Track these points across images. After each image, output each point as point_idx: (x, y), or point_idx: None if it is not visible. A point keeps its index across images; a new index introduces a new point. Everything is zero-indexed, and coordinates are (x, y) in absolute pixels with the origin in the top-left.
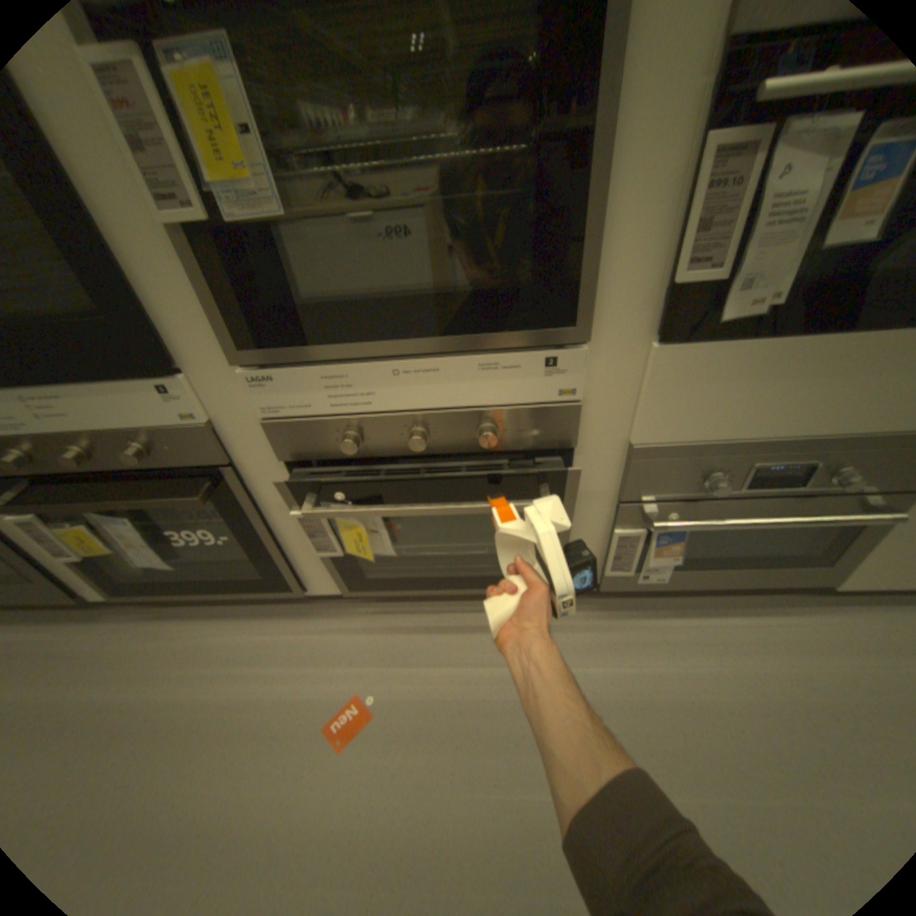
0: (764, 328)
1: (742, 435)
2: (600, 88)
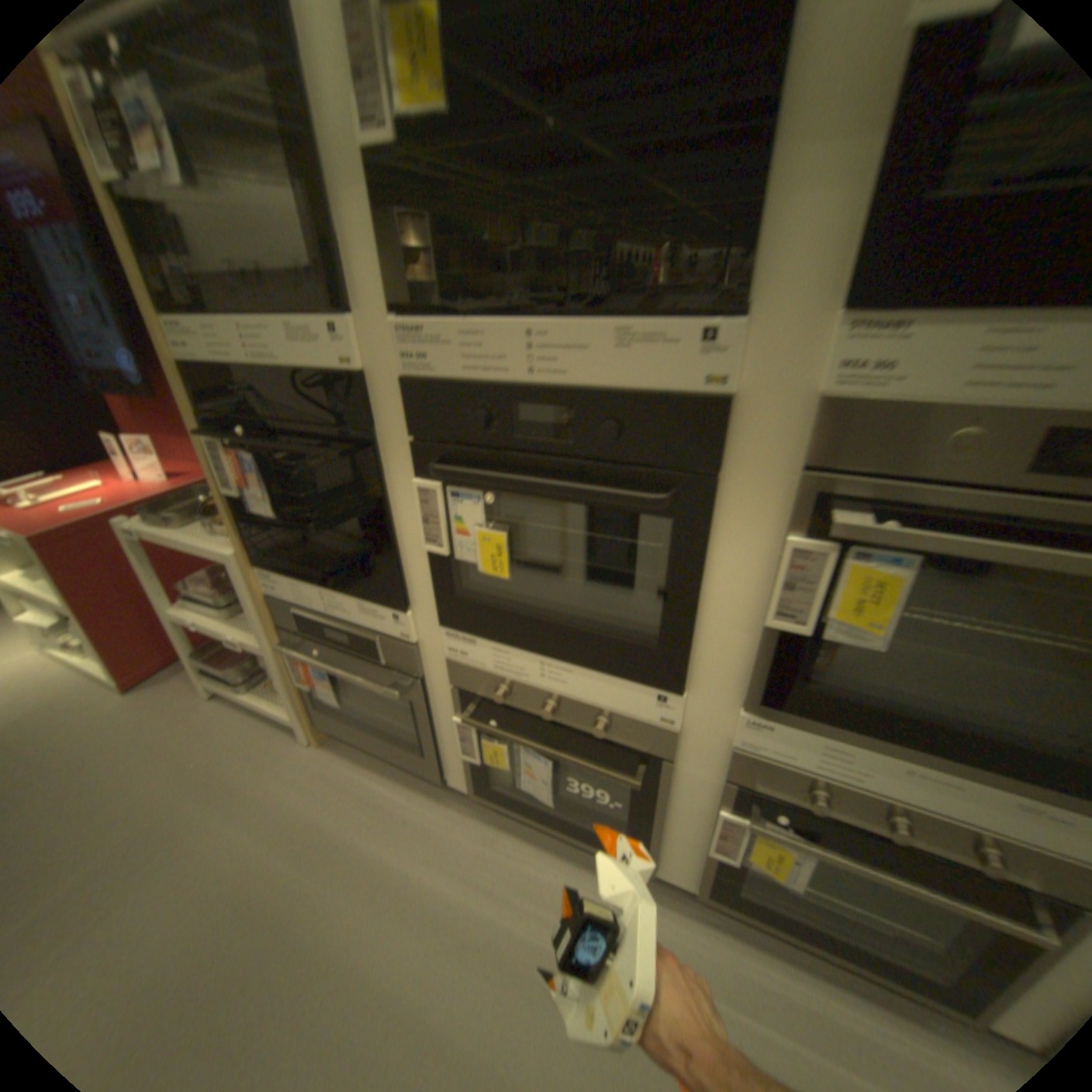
0: None
1: None
2: None
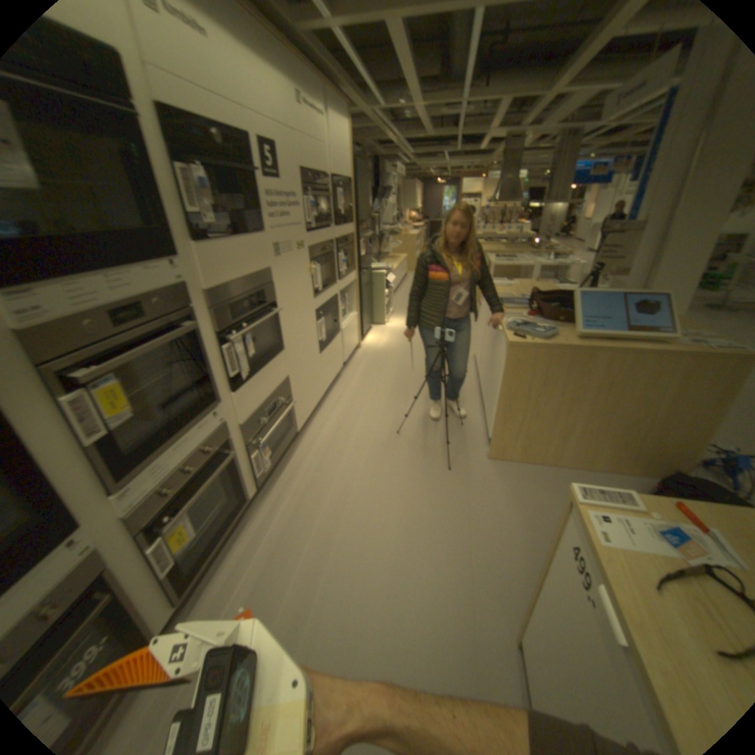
0: (249, 380)
1: (259, 407)
2: (201, 350)
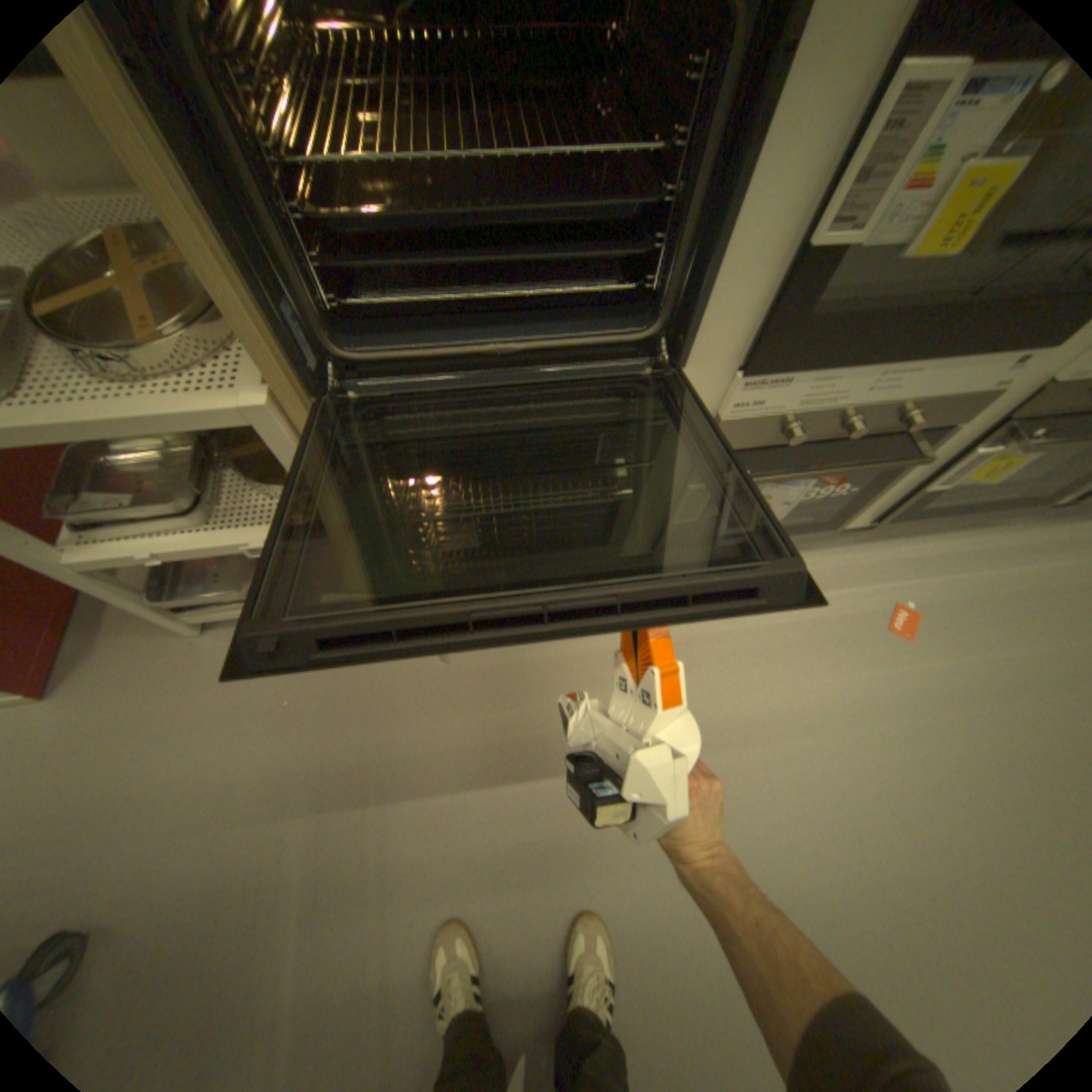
0: None
1: None
2: None
